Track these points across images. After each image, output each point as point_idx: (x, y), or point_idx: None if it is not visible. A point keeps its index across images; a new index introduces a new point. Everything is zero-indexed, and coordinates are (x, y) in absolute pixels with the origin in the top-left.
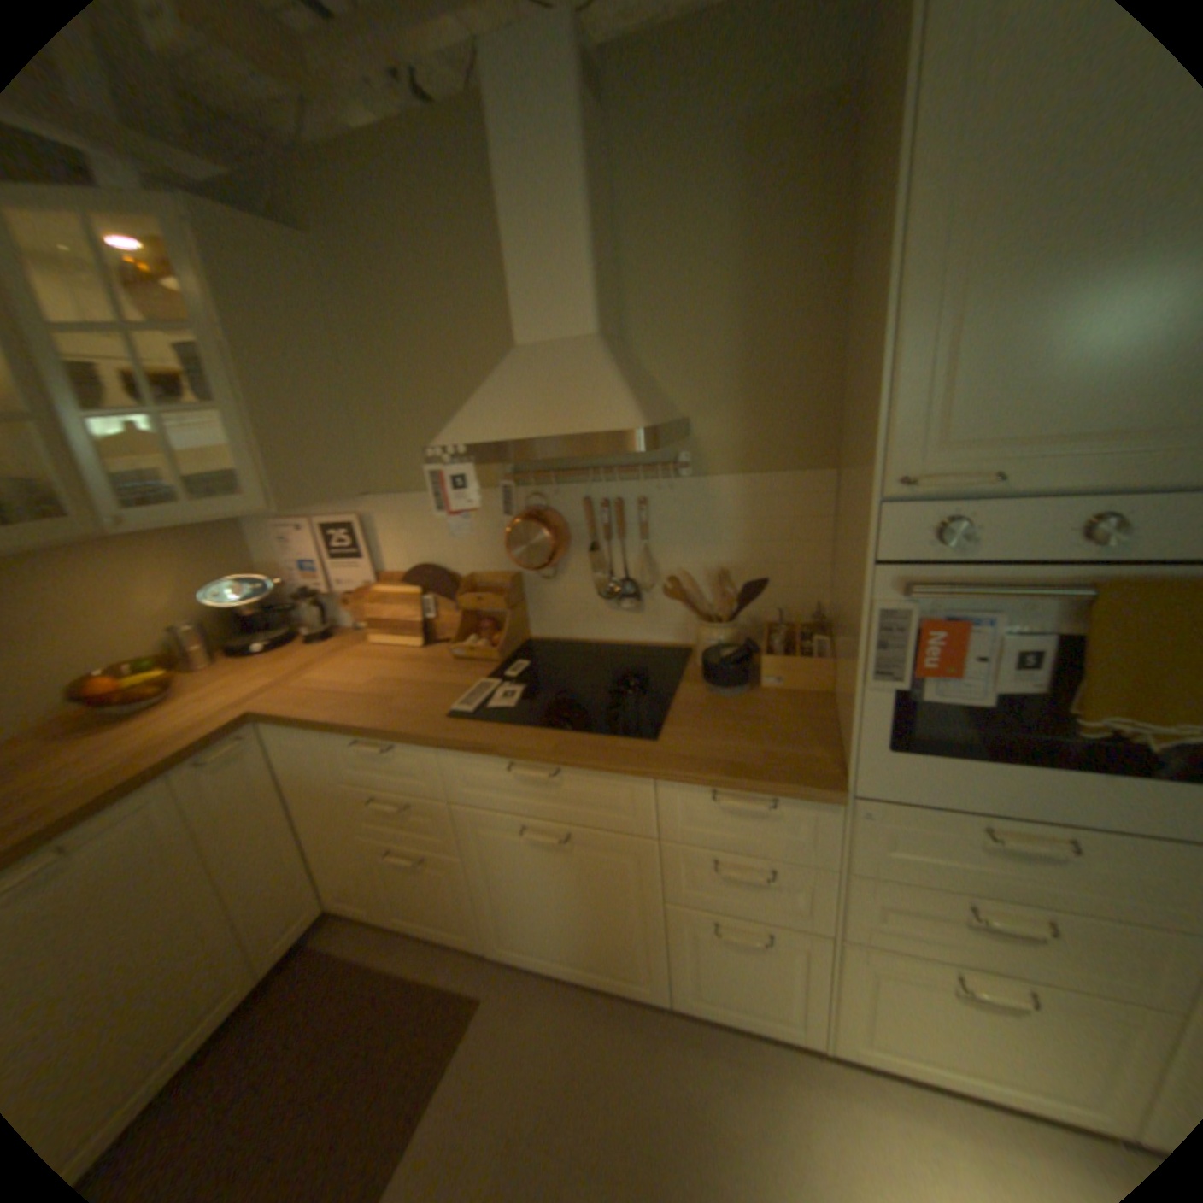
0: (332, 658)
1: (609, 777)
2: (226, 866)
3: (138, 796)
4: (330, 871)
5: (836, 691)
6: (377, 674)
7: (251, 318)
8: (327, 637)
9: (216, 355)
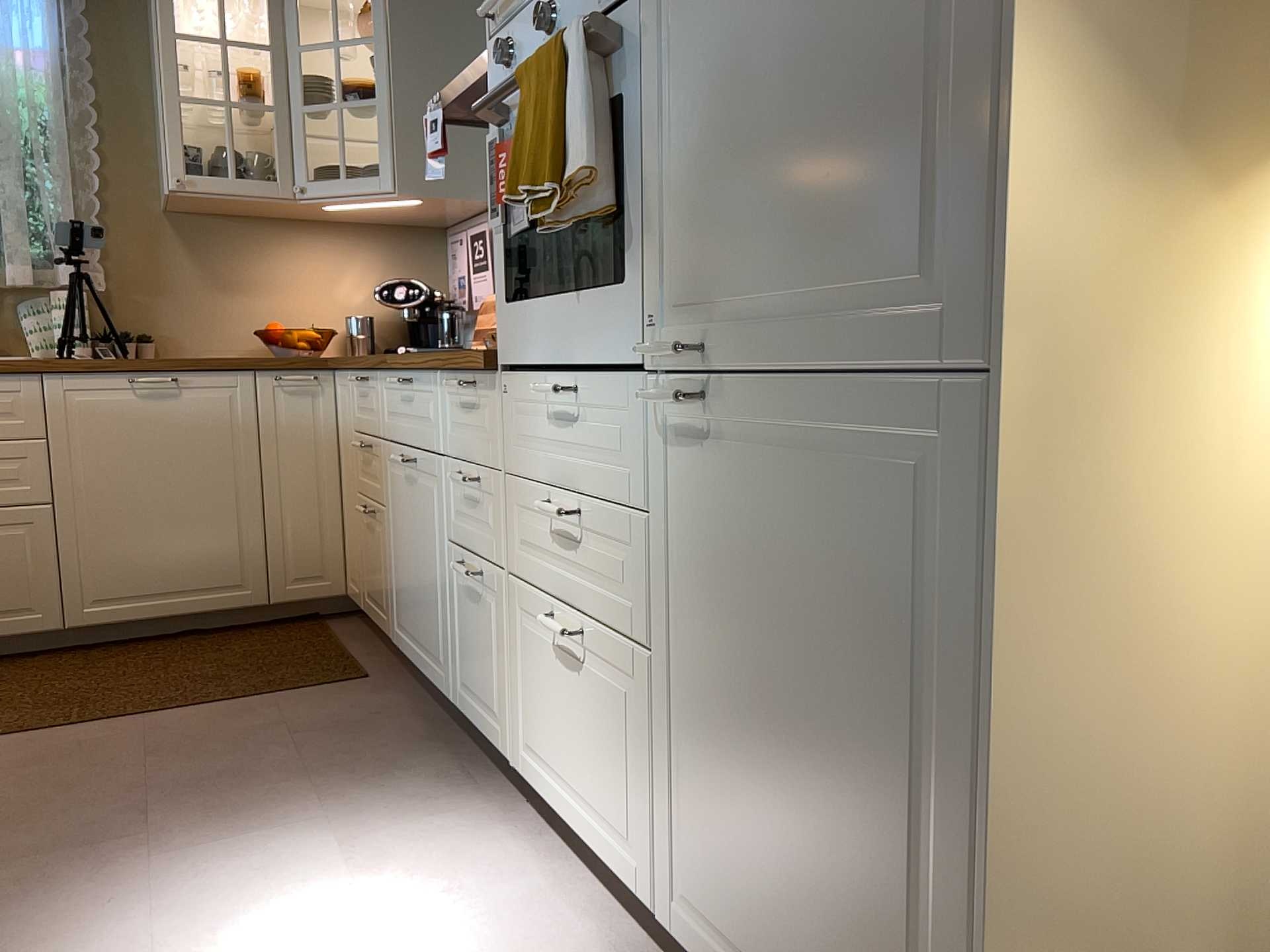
0: None
1: (426, 381)
2: (278, 479)
3: (236, 376)
4: (350, 537)
5: None
6: None
7: (427, 32)
8: None
9: (394, 62)
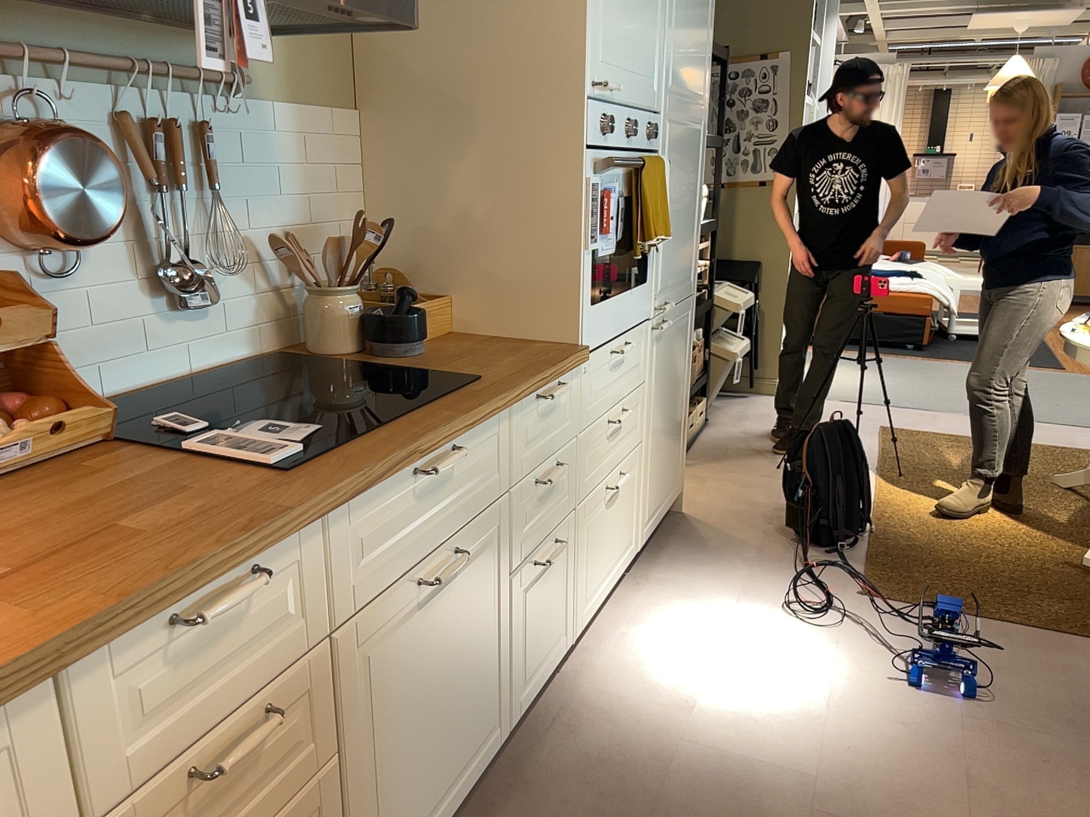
0: None
1: (487, 426)
2: None
3: None
4: None
5: (457, 327)
6: None
7: None
8: None
9: None
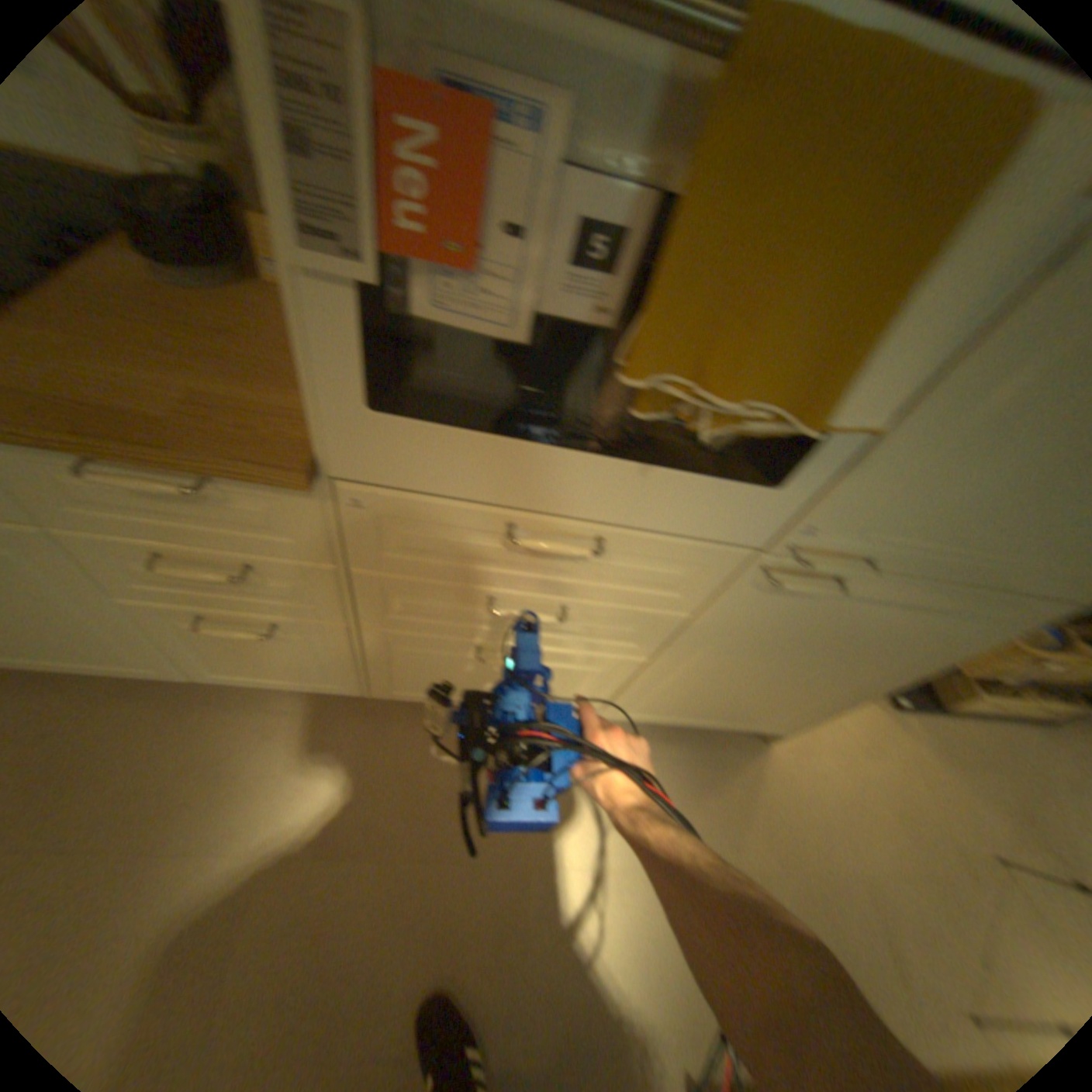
0: None
1: None
2: None
3: None
4: None
5: None
6: None
7: None
8: None
9: None
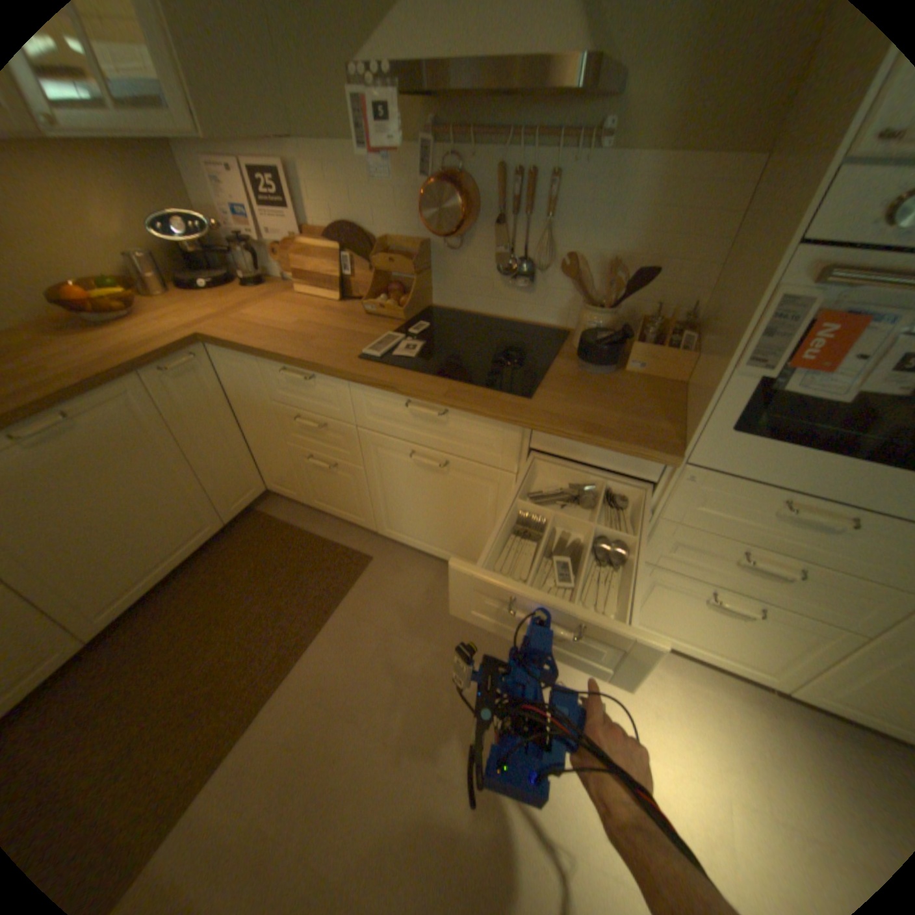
0: (266, 300)
1: (488, 422)
2: (196, 447)
3: (121, 384)
4: (271, 463)
5: (690, 382)
6: (303, 318)
7: None
8: (262, 283)
9: None
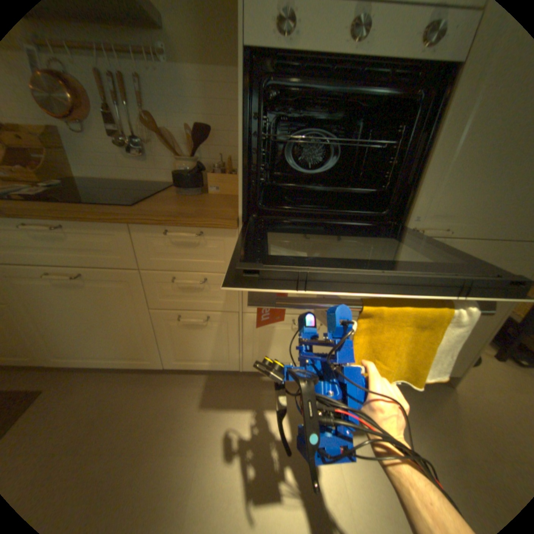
0: None
1: (99, 228)
2: None
3: None
4: None
5: None
6: None
7: None
8: None
9: None
